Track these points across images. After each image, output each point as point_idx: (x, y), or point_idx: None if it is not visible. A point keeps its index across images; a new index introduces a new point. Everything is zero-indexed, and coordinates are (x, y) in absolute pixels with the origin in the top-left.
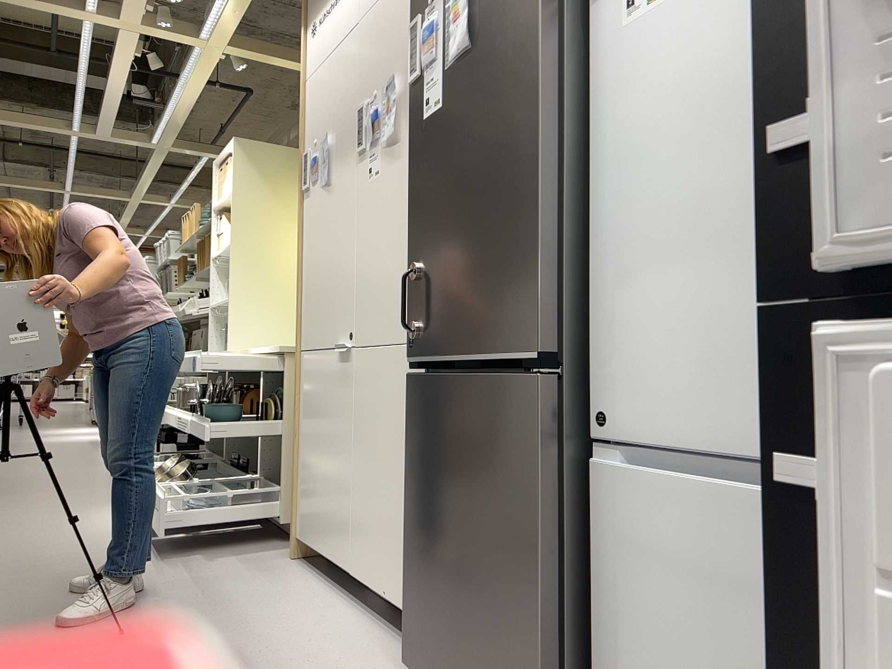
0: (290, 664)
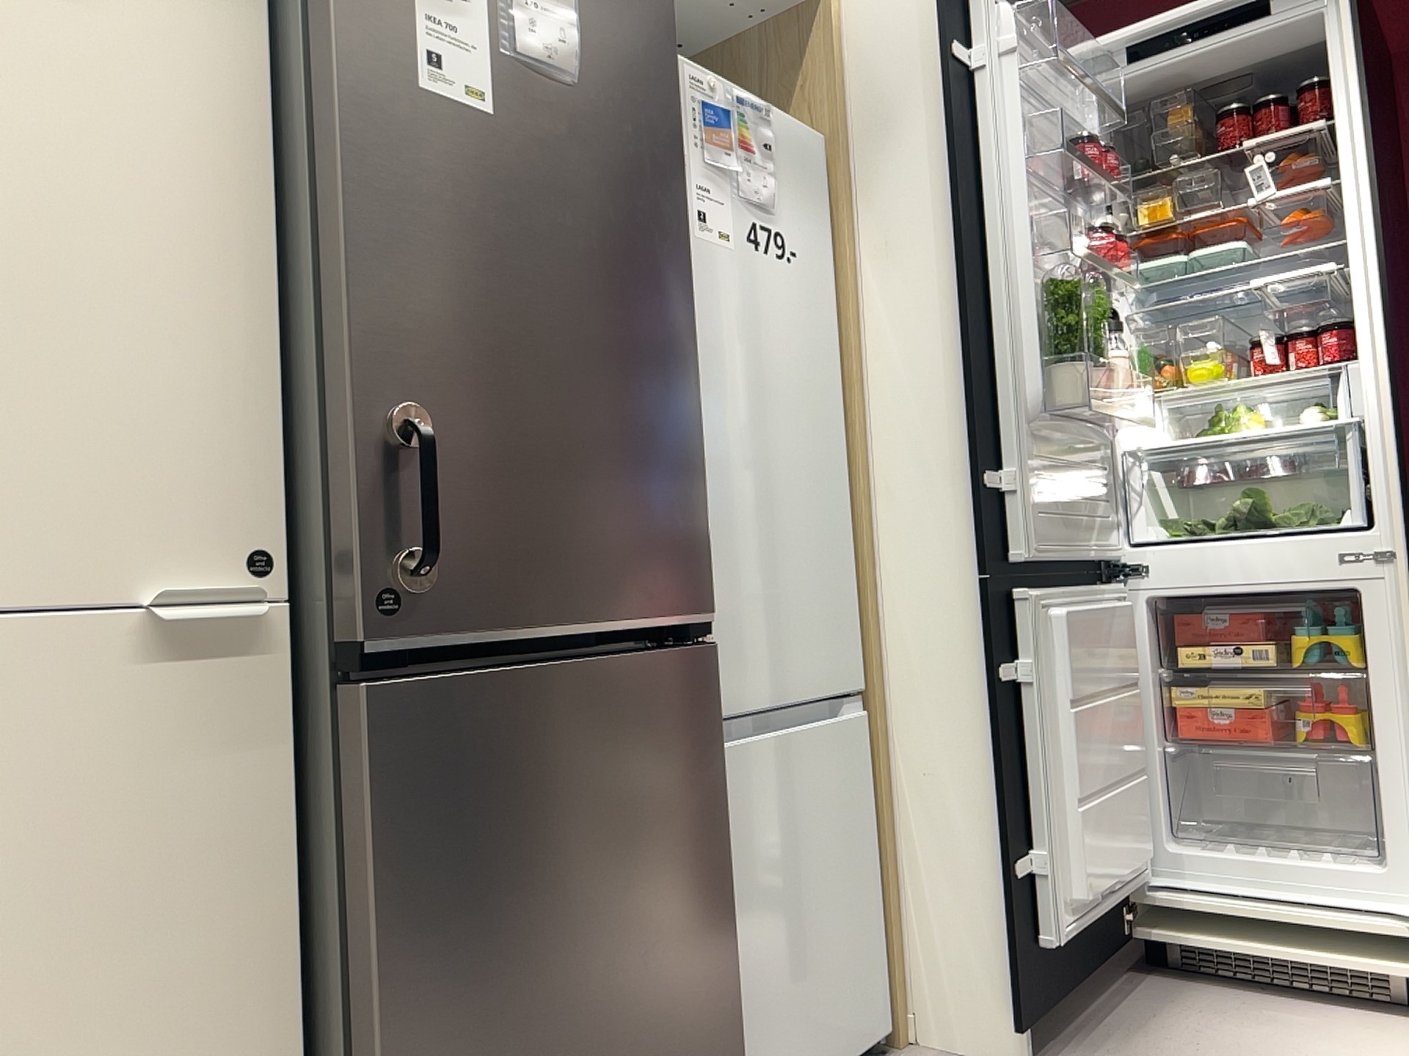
0: None
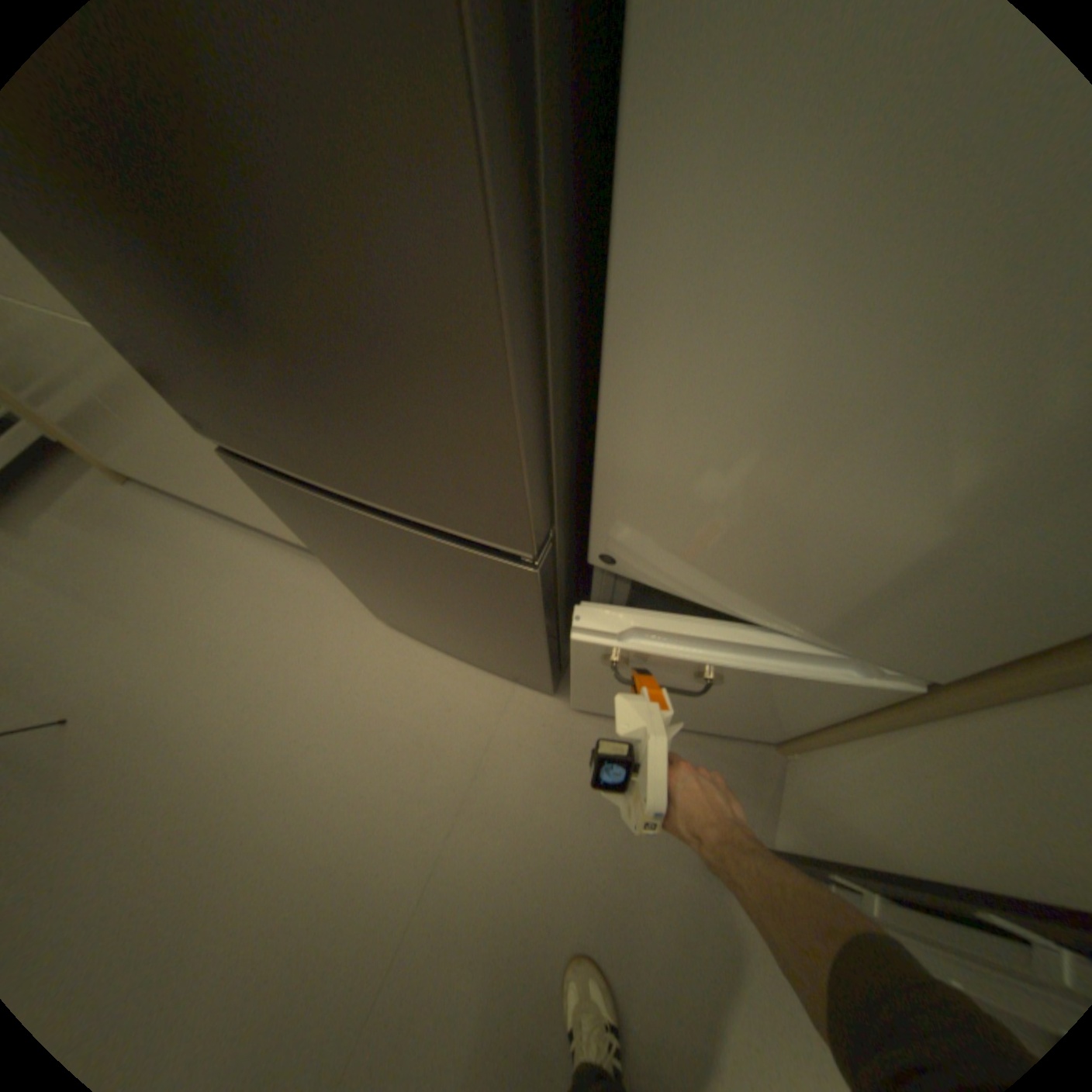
0: (271, 655)
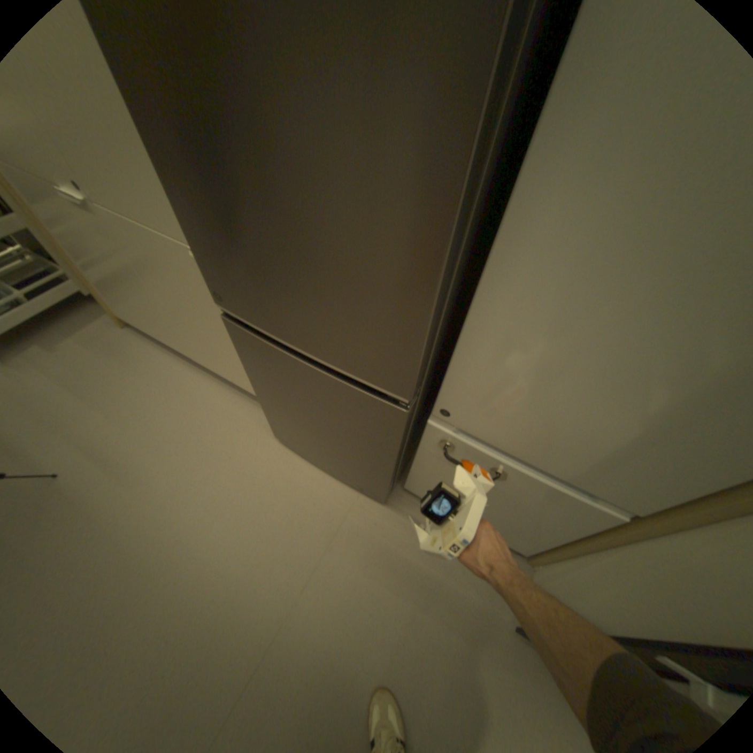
0: (202, 451)
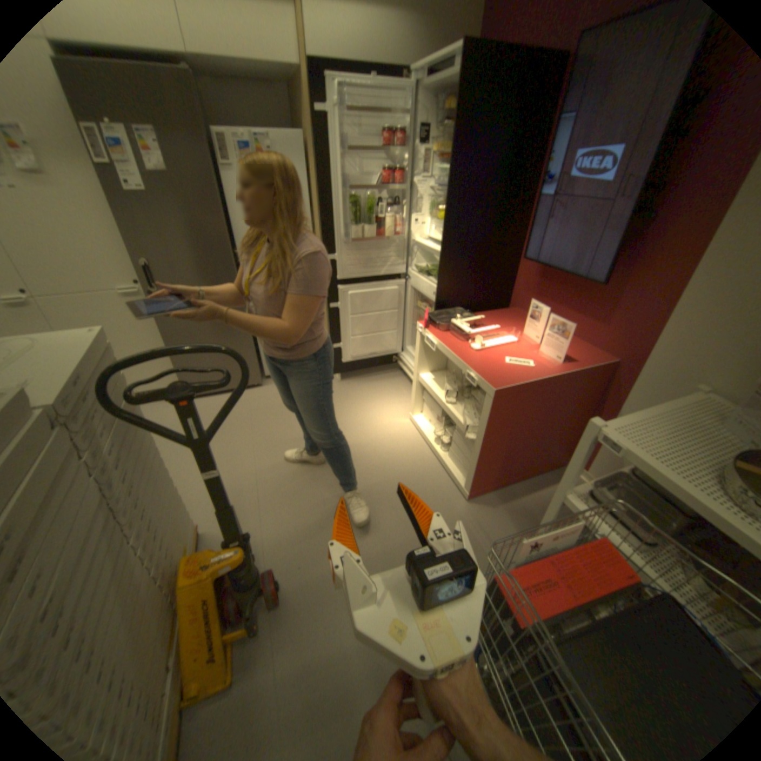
0: None
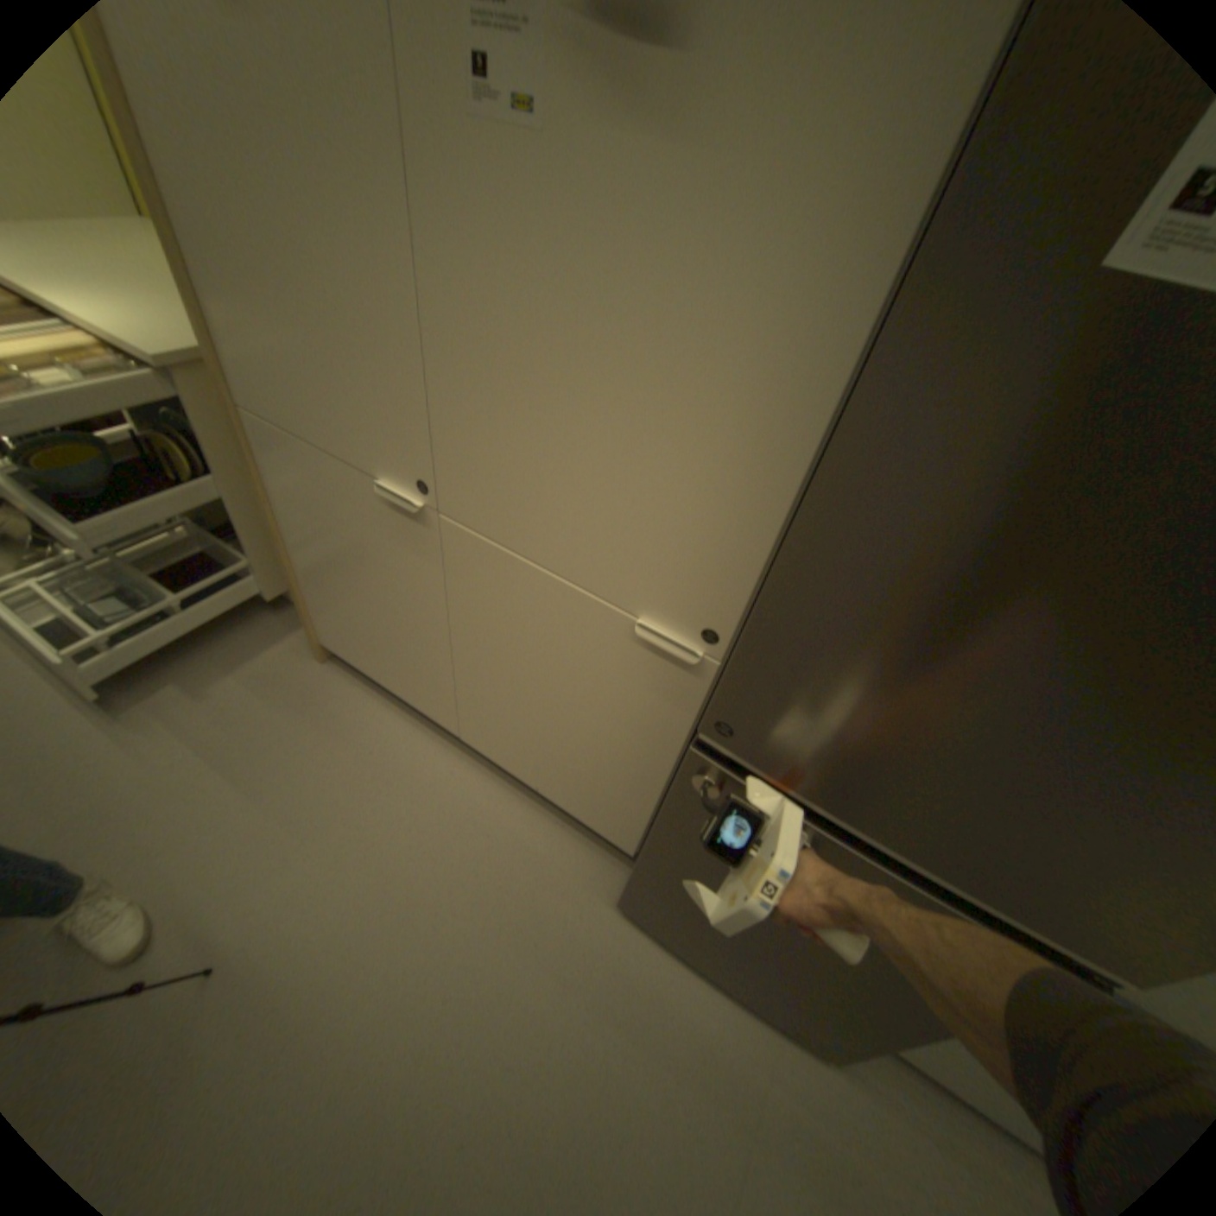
0: (482, 929)
